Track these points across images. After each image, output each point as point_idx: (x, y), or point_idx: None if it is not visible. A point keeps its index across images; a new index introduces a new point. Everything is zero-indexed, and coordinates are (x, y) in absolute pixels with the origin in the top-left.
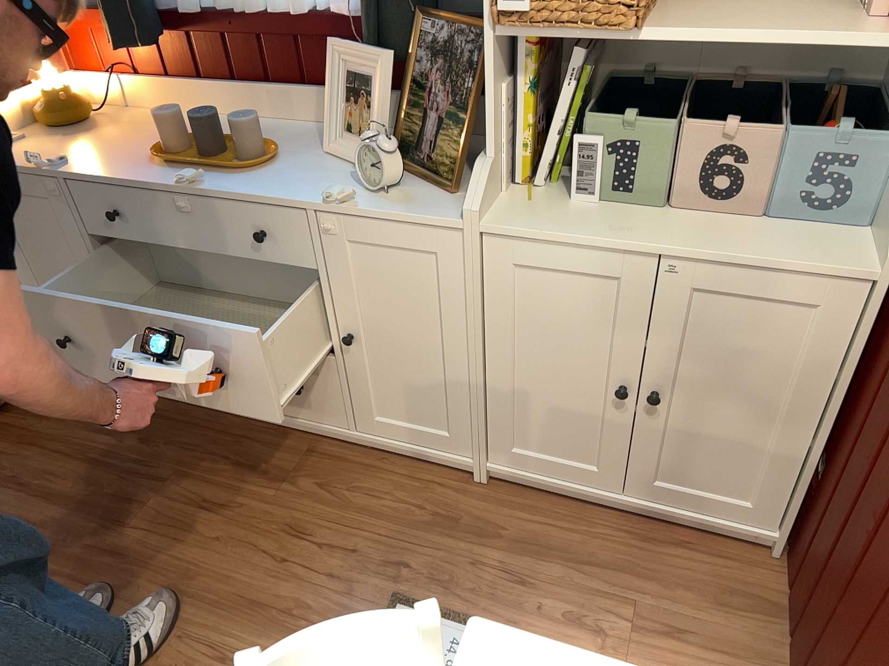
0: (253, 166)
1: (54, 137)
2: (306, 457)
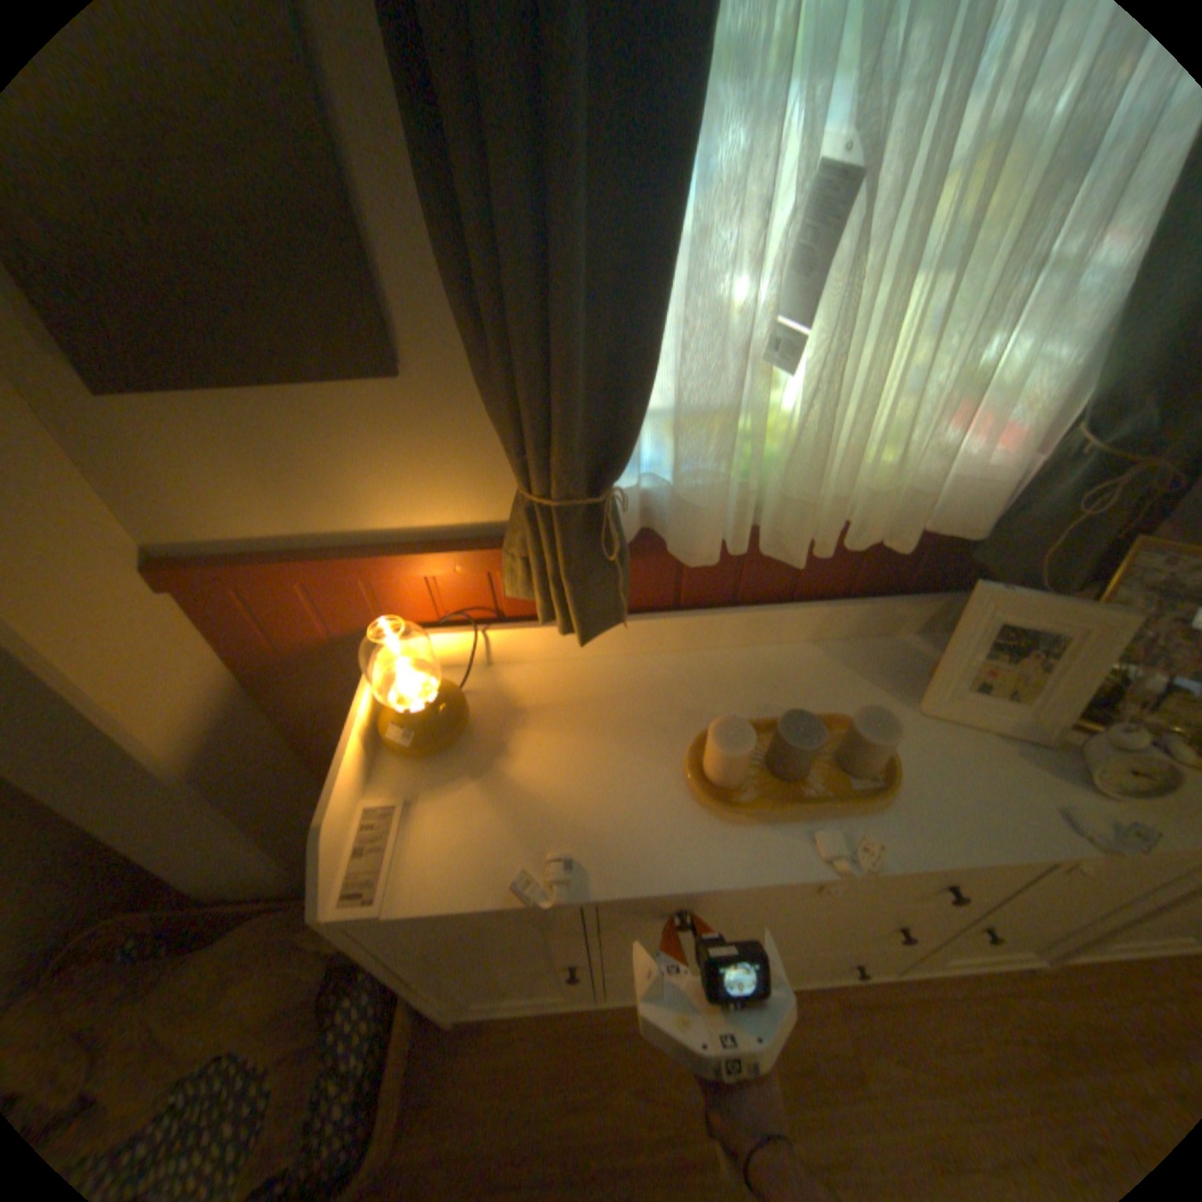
0: (901, 791)
1: (427, 776)
2: (851, 1028)
